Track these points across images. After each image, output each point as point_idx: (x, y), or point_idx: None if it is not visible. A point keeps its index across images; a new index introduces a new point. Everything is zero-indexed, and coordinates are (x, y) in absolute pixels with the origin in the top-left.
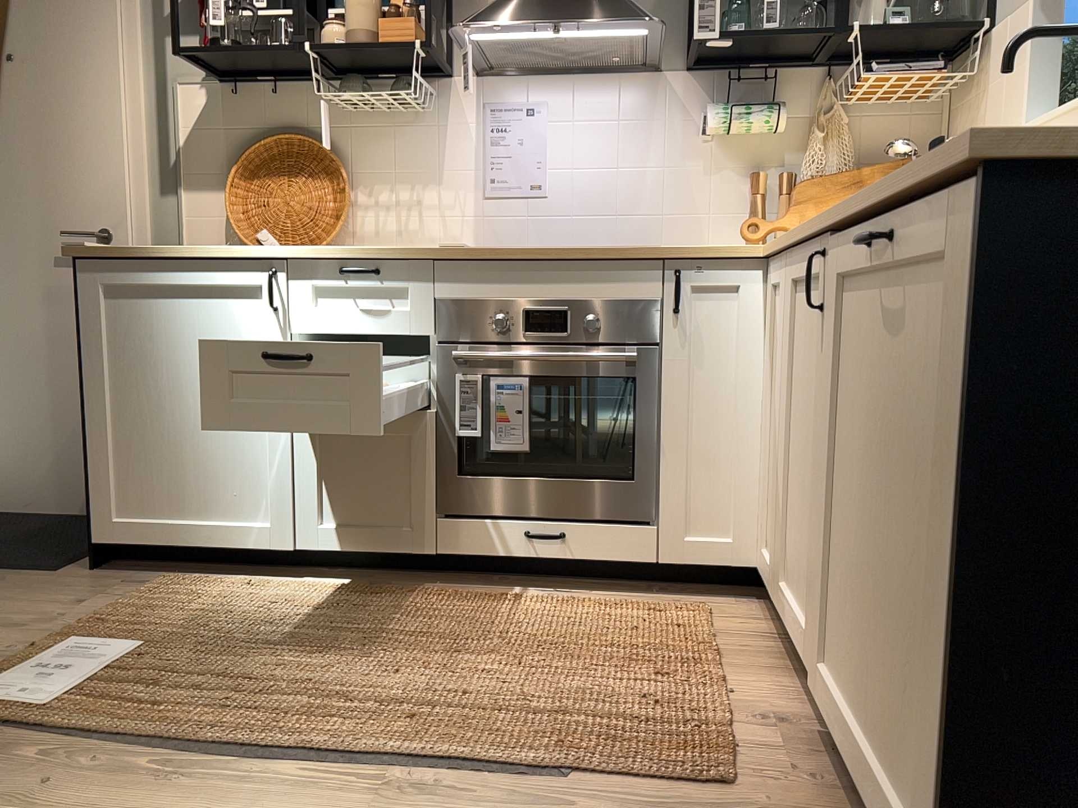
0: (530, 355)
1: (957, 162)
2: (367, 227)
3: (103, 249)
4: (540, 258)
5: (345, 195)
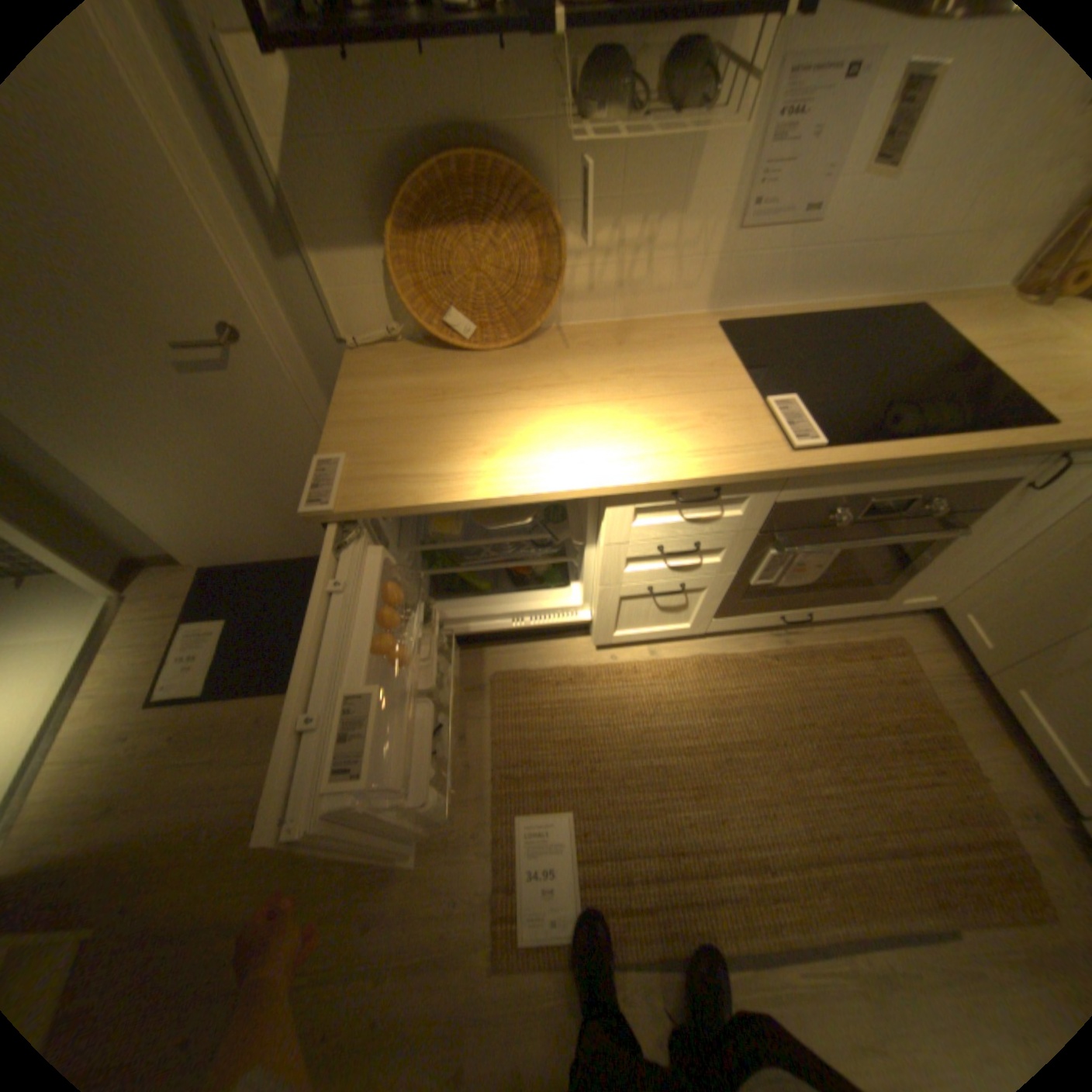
0: (865, 546)
1: None
2: (581, 279)
3: (363, 507)
4: (921, 460)
5: (564, 250)
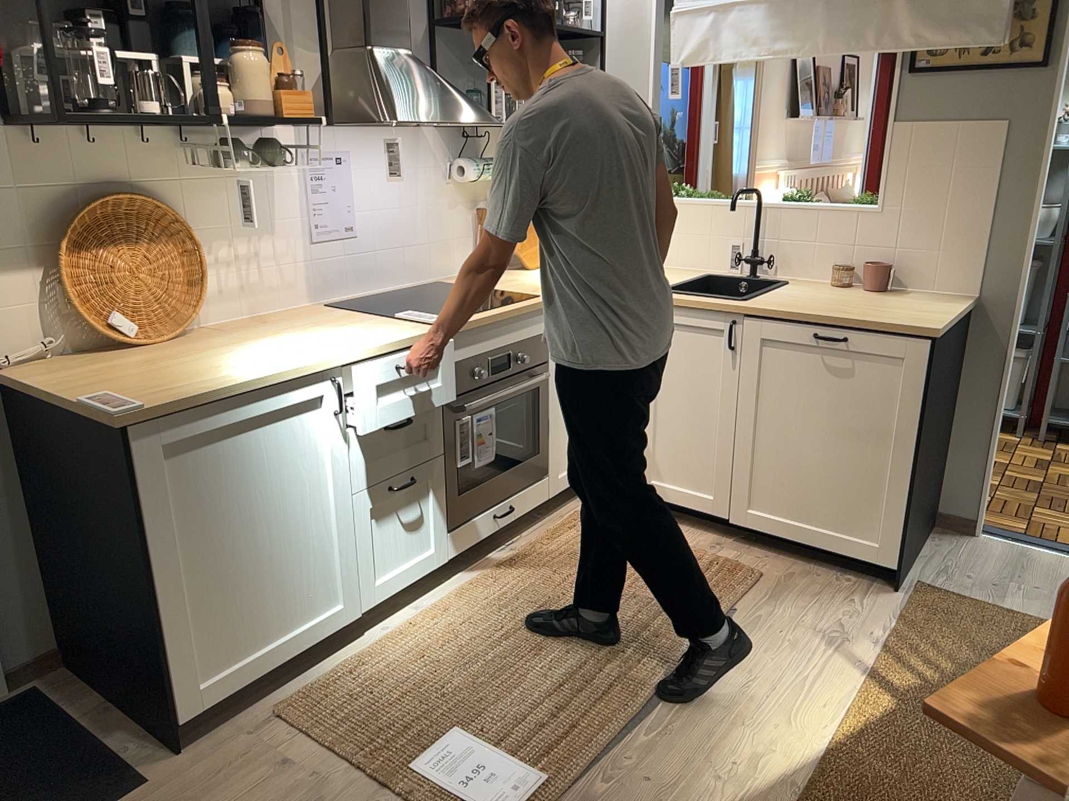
0: (506, 392)
1: (902, 325)
2: (213, 288)
3: (168, 404)
4: (498, 320)
5: (205, 260)
